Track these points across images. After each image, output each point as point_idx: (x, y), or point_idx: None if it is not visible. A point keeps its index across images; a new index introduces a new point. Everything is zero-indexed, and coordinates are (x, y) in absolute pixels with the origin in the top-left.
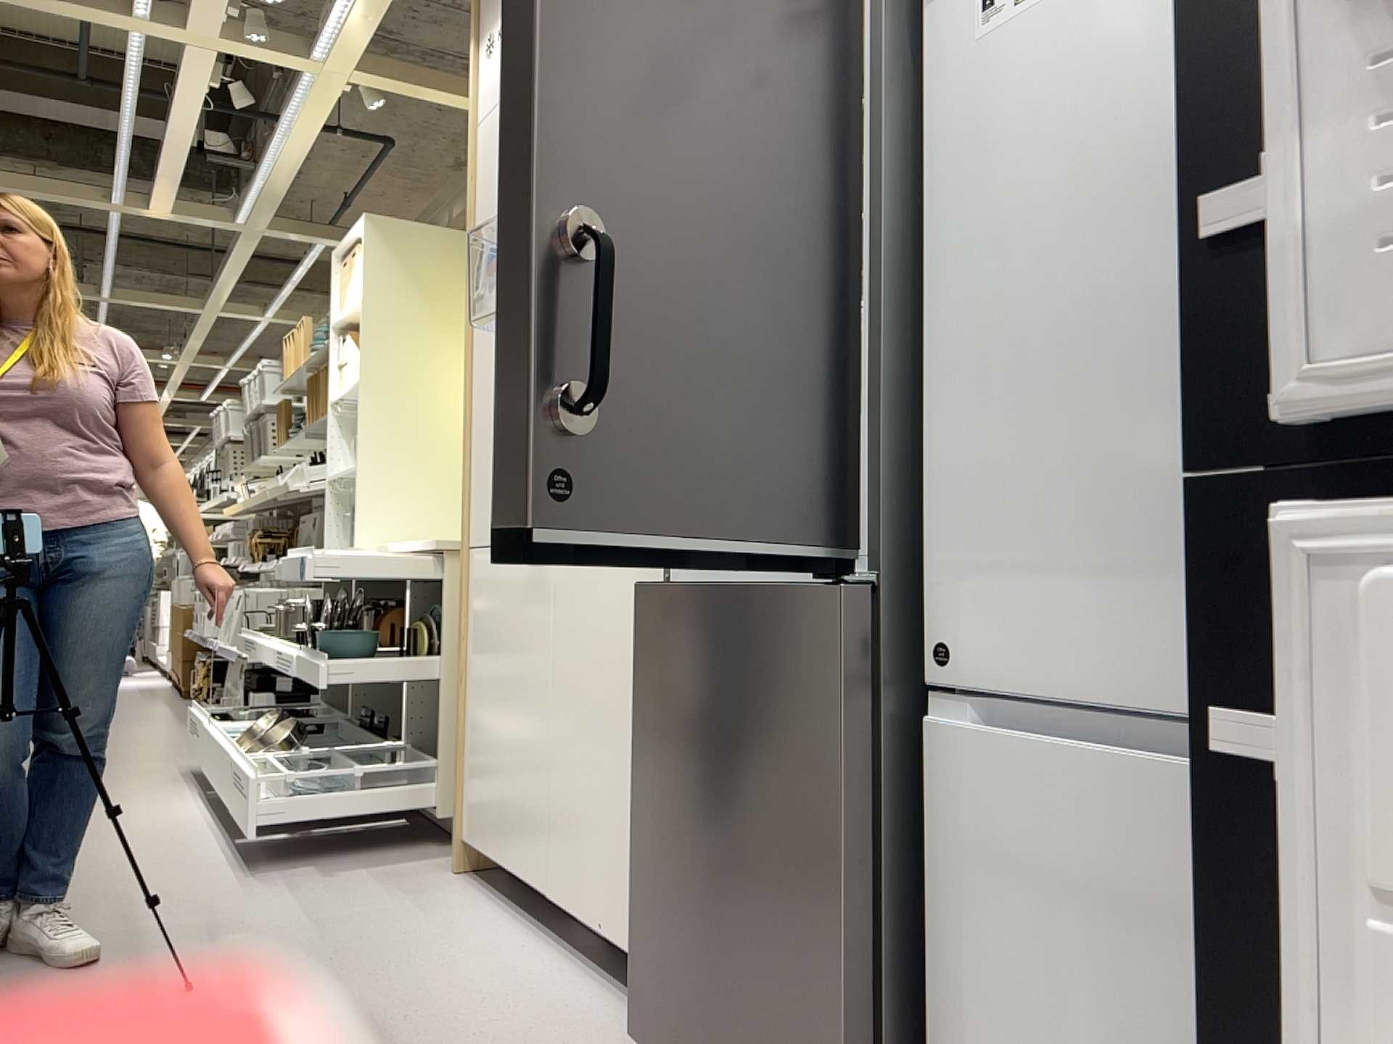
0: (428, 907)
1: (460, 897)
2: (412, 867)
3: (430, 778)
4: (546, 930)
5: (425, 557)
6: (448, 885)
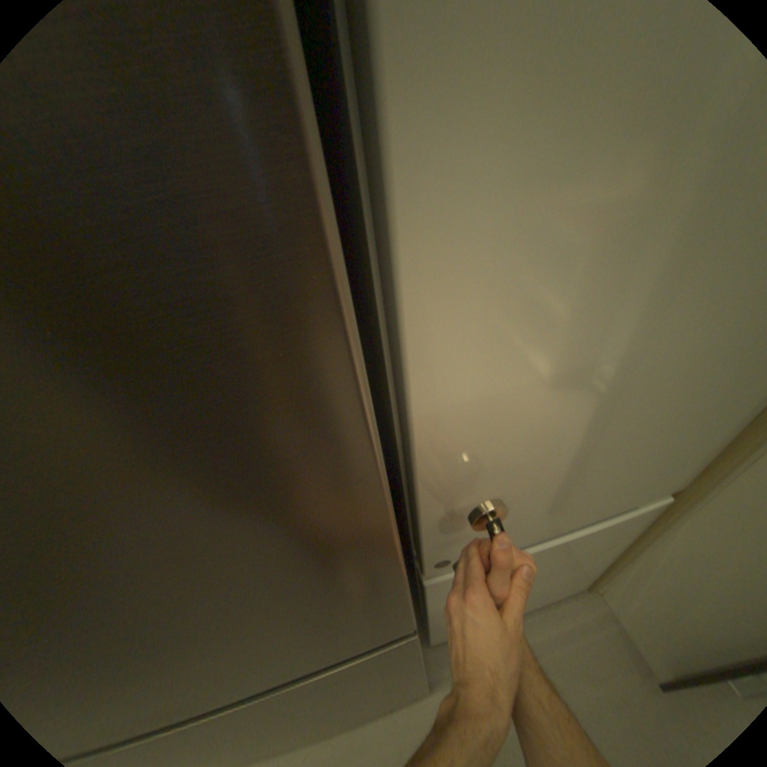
0: None
1: None
2: None
3: None
4: None
5: None
6: None
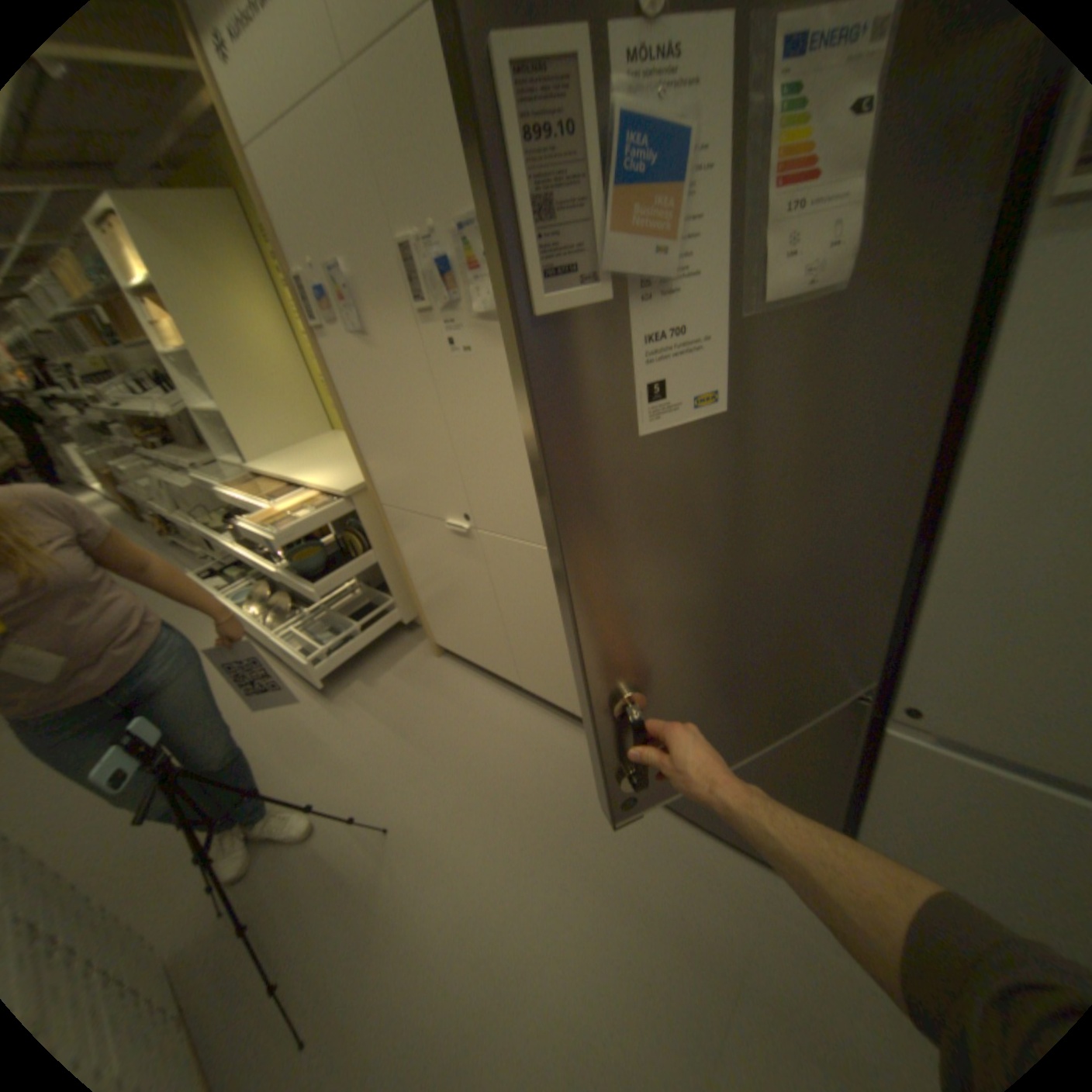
0: (445, 694)
1: (454, 678)
2: (410, 659)
3: (387, 604)
4: (518, 691)
5: (328, 491)
6: (440, 669)
